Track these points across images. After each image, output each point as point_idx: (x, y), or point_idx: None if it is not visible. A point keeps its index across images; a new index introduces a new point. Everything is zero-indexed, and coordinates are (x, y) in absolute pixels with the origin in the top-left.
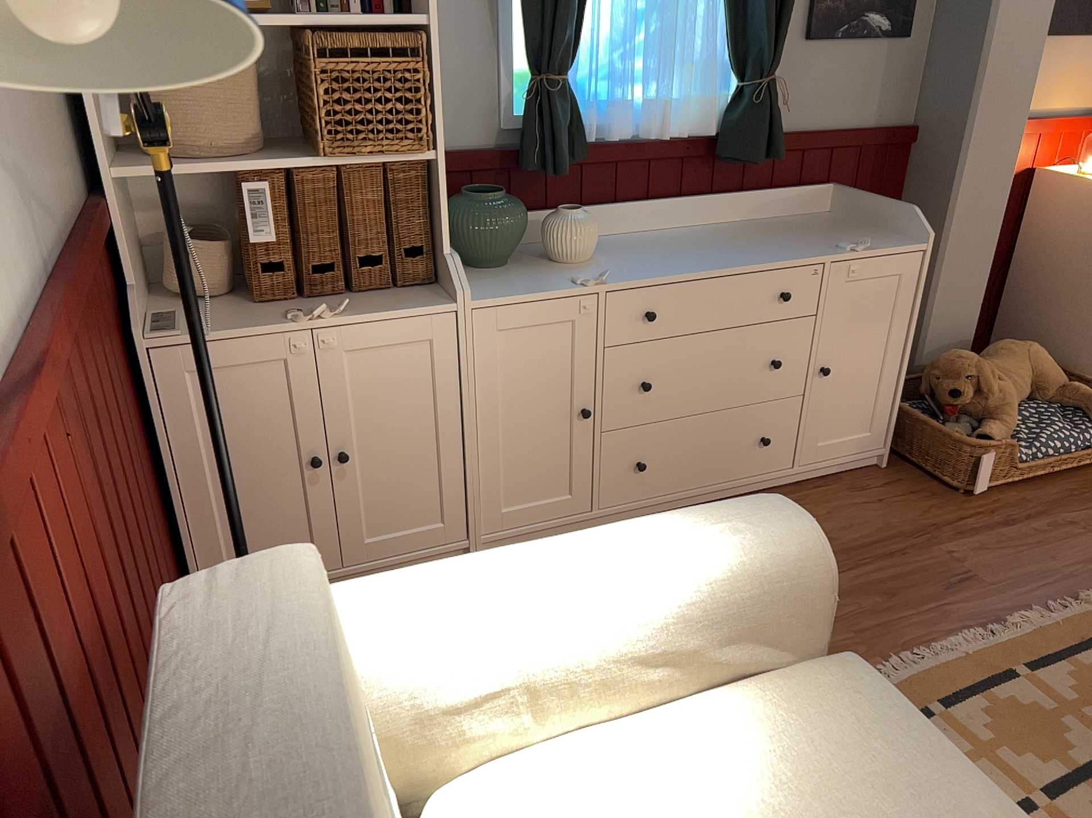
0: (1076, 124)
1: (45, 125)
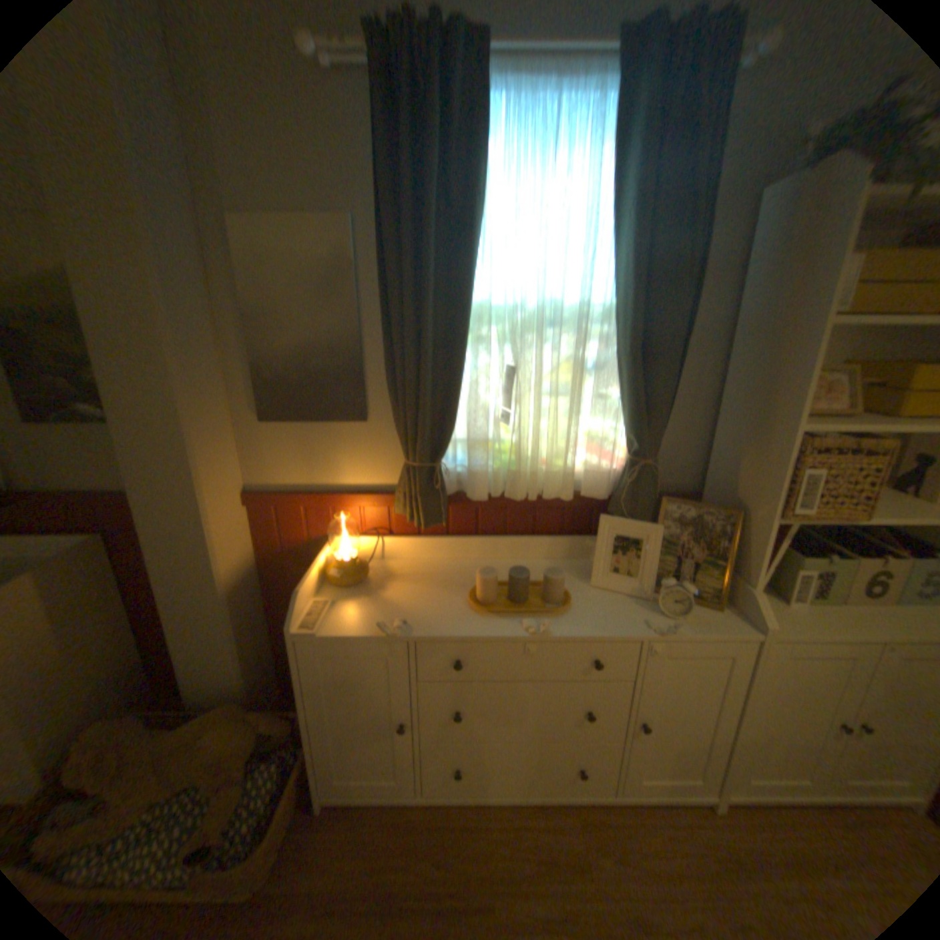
0: (365, 501)
1: None
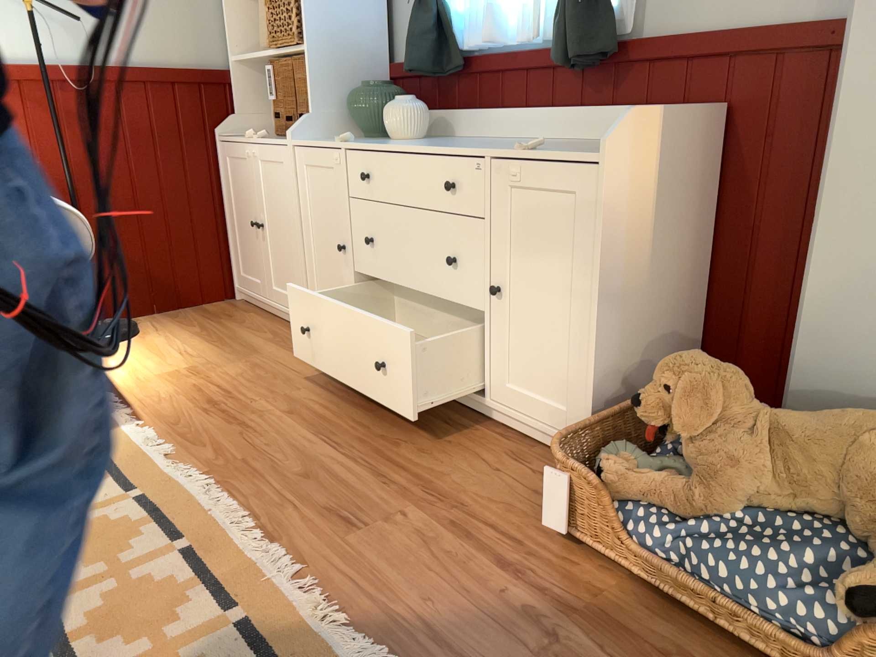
0: None
1: (165, 27)
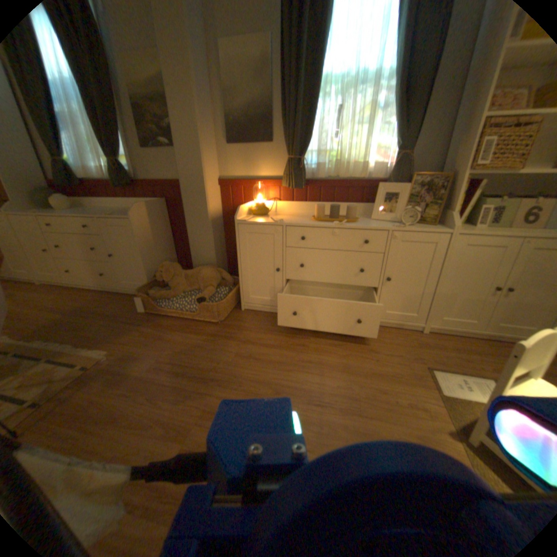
0: (269, 183)
1: None
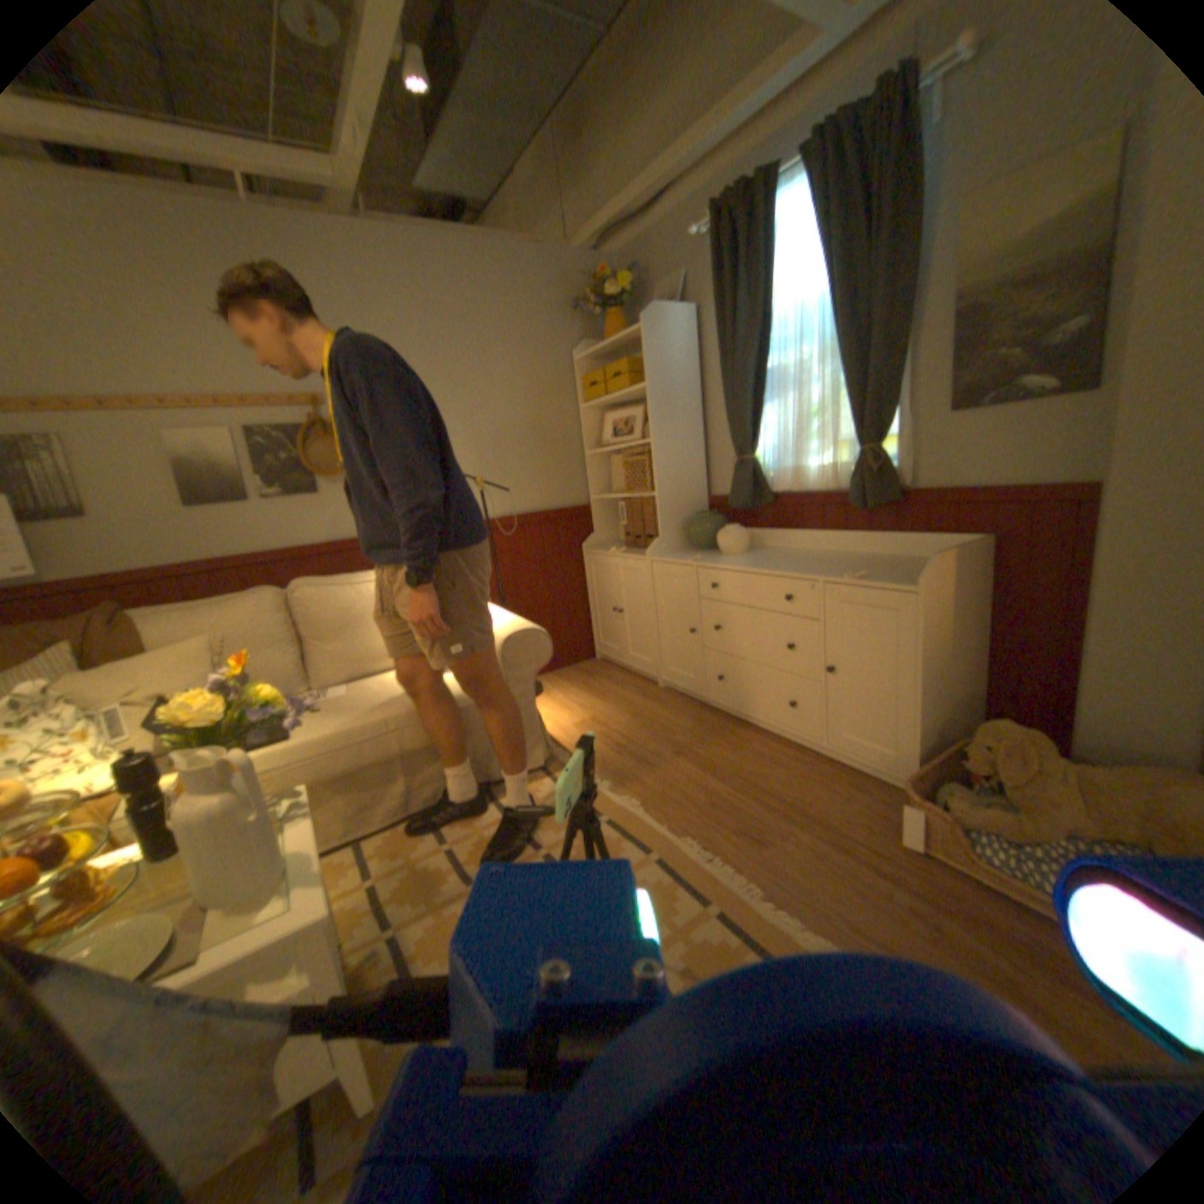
0: None
1: (550, 481)
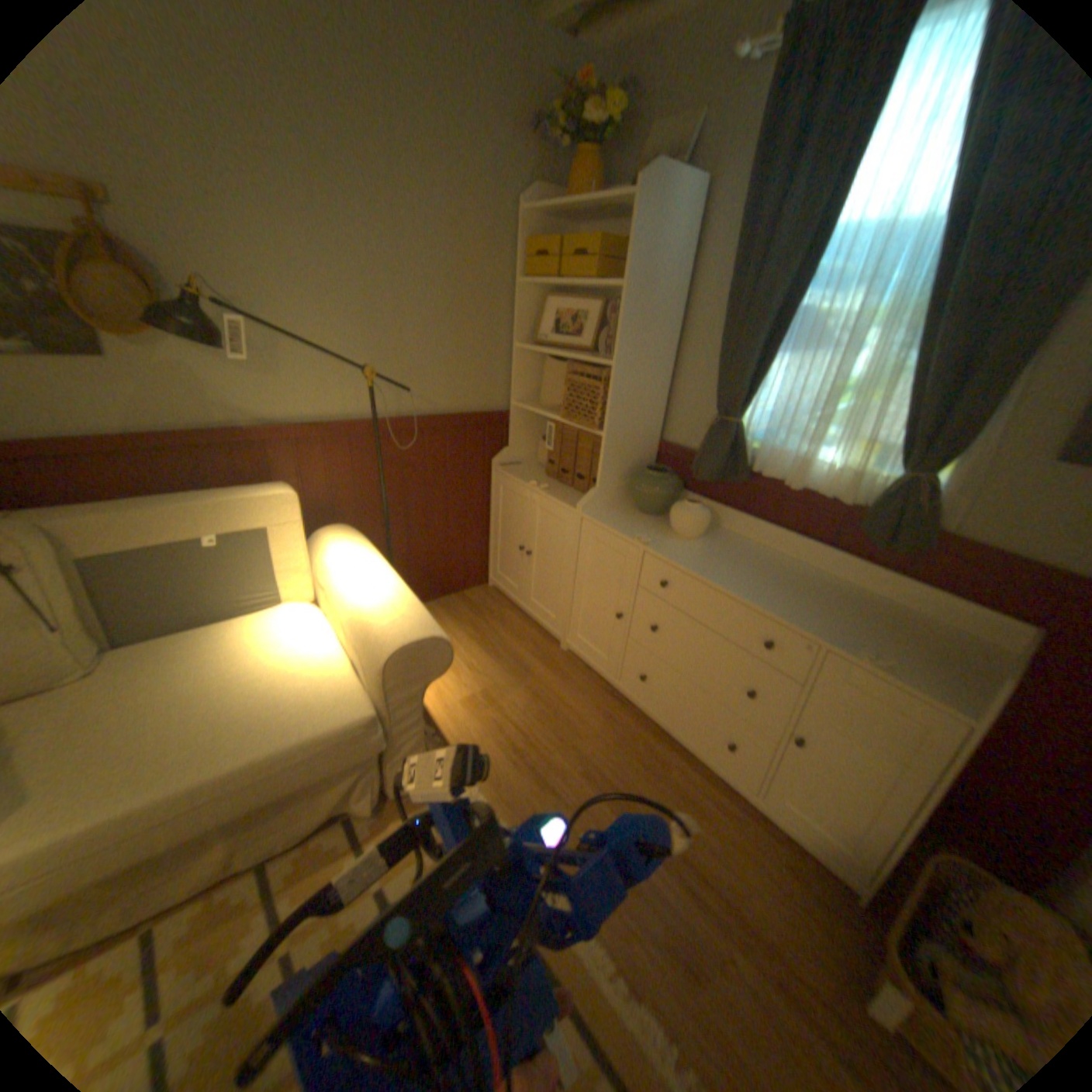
0: None
1: (465, 375)
